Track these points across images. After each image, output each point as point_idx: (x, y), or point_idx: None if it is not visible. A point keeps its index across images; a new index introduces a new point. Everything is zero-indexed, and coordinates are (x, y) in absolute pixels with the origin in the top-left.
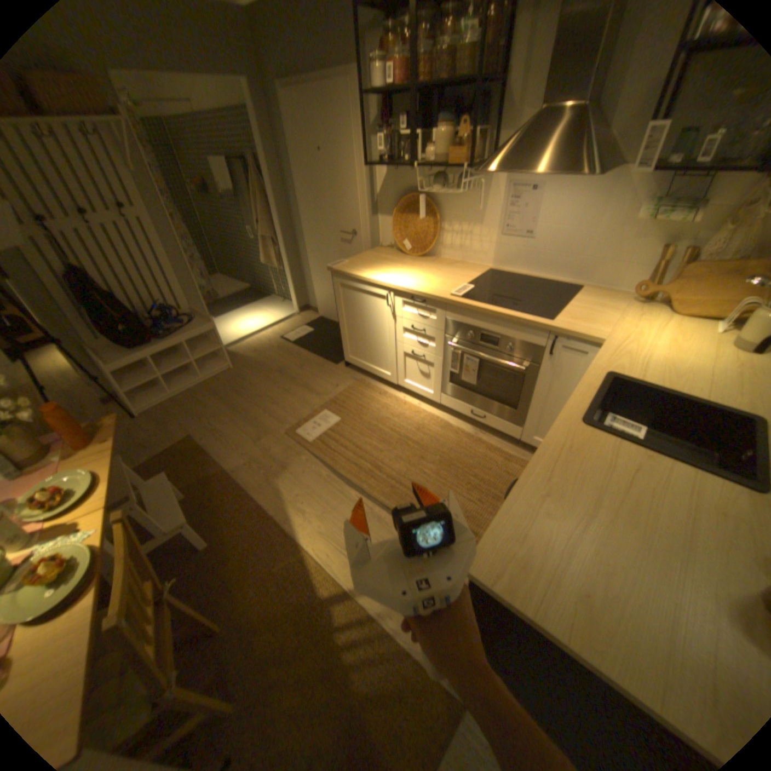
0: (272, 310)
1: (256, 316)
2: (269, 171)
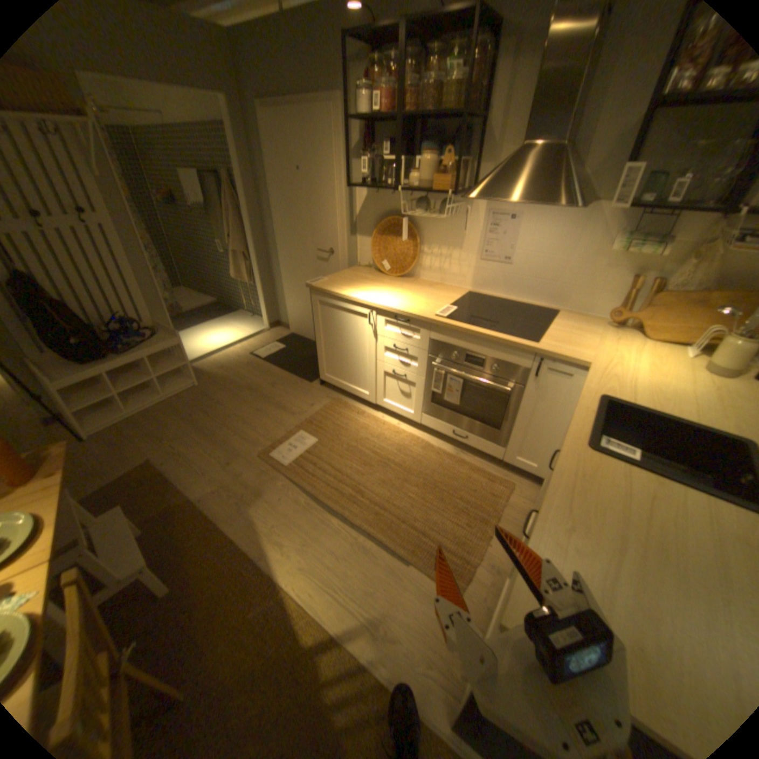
0: (241, 326)
1: (224, 331)
2: (244, 187)
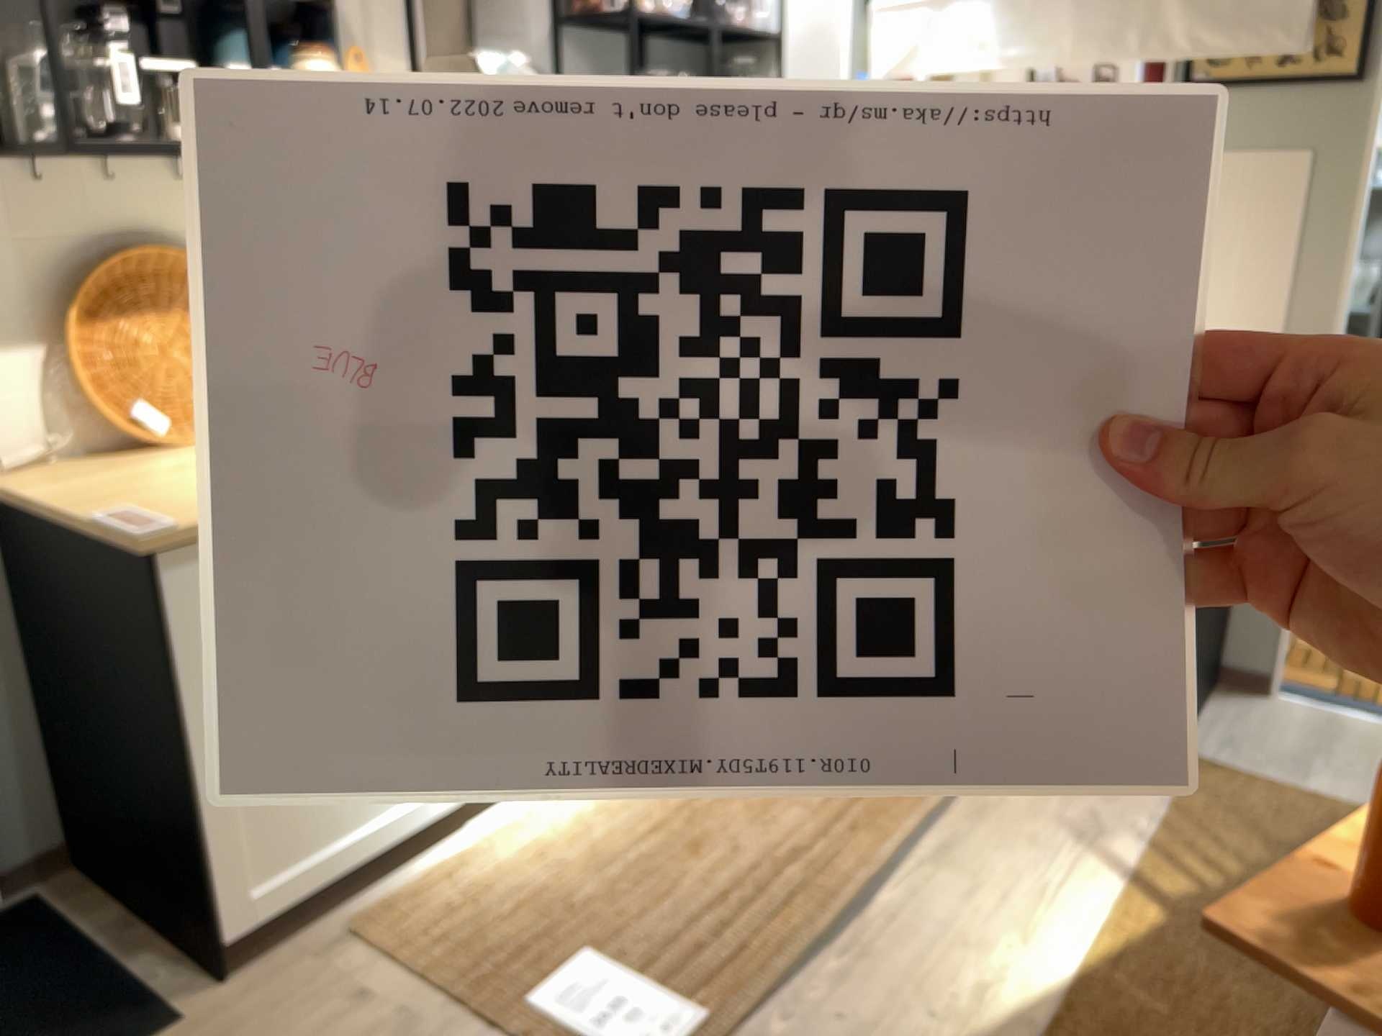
0: None
1: None
2: None
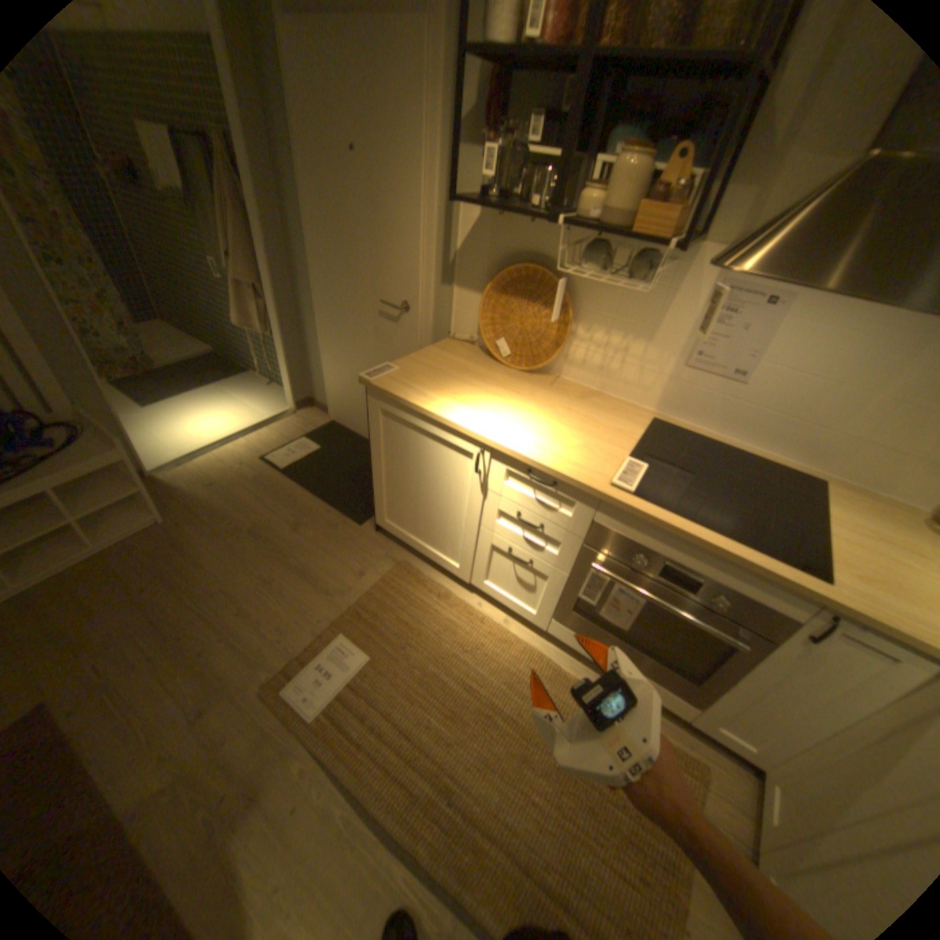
0: (250, 402)
1: (221, 411)
2: (255, 170)
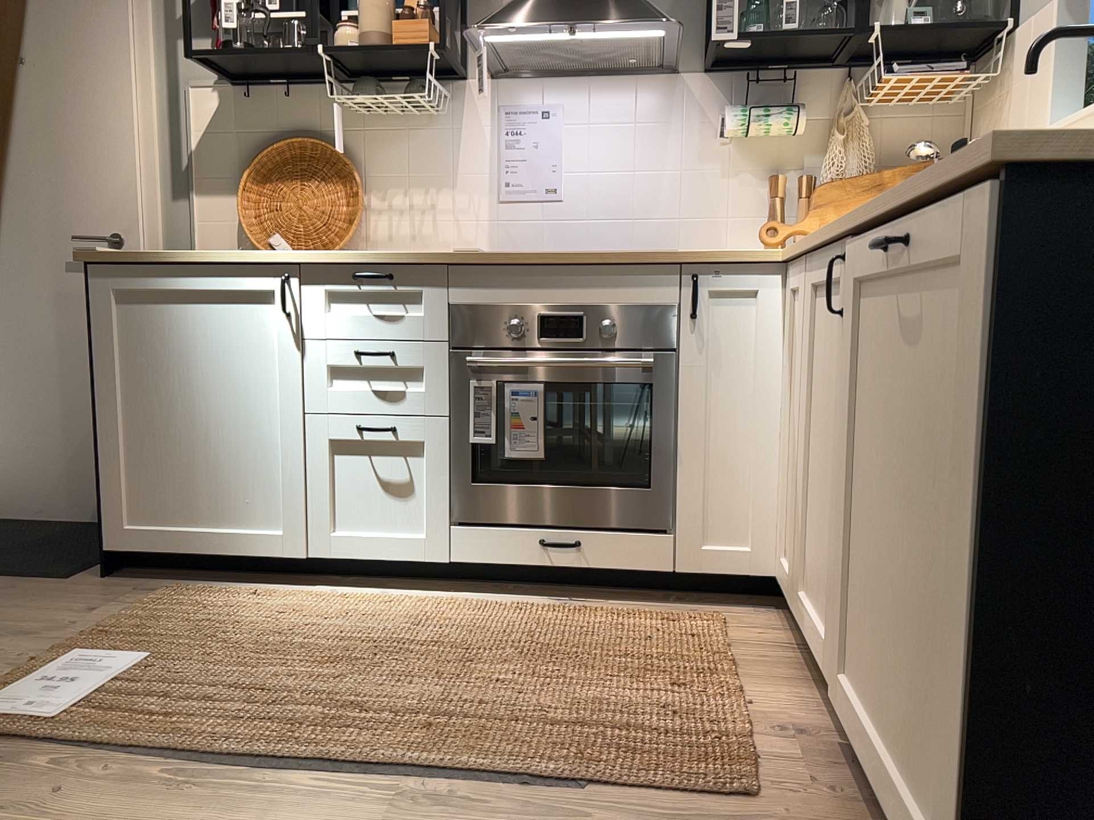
0: None
1: None
2: None
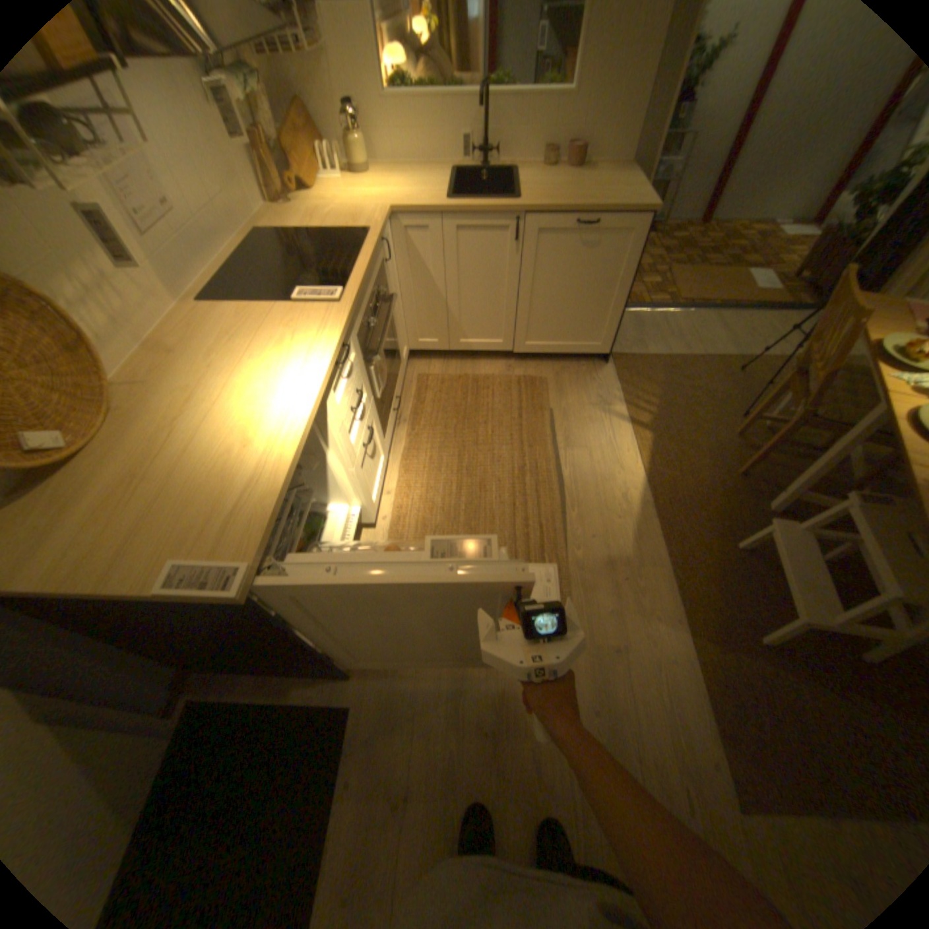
0: None
1: None
2: None
